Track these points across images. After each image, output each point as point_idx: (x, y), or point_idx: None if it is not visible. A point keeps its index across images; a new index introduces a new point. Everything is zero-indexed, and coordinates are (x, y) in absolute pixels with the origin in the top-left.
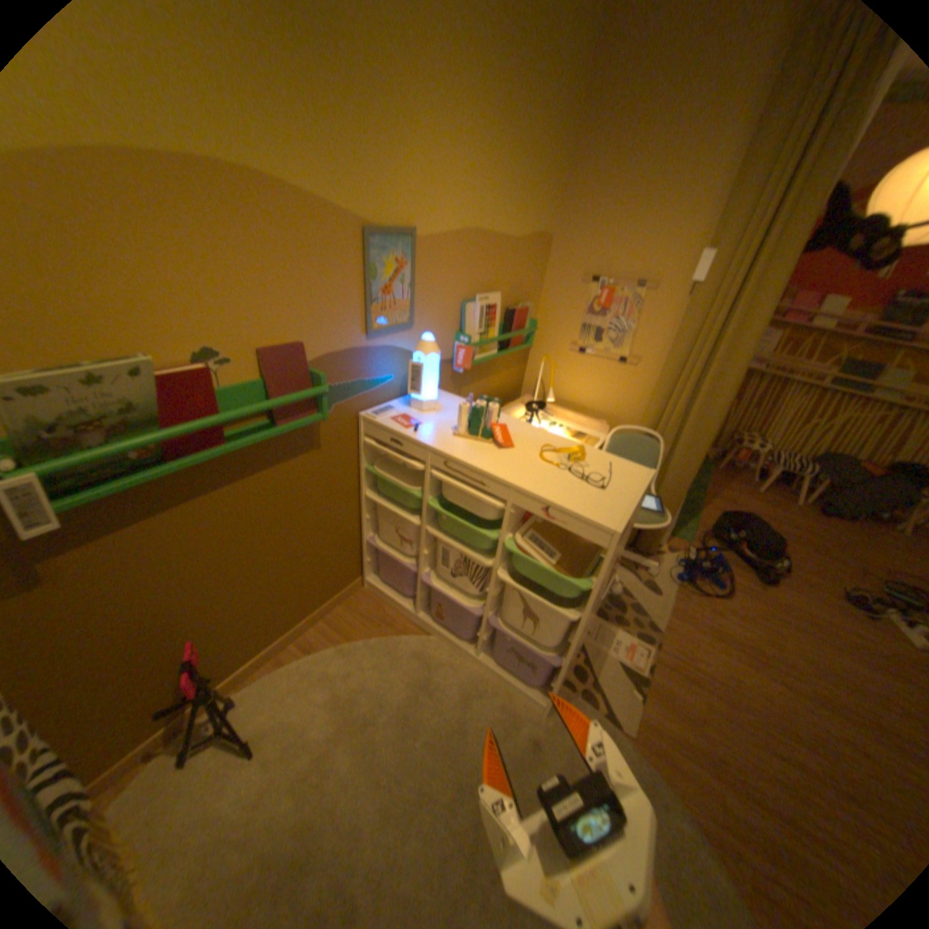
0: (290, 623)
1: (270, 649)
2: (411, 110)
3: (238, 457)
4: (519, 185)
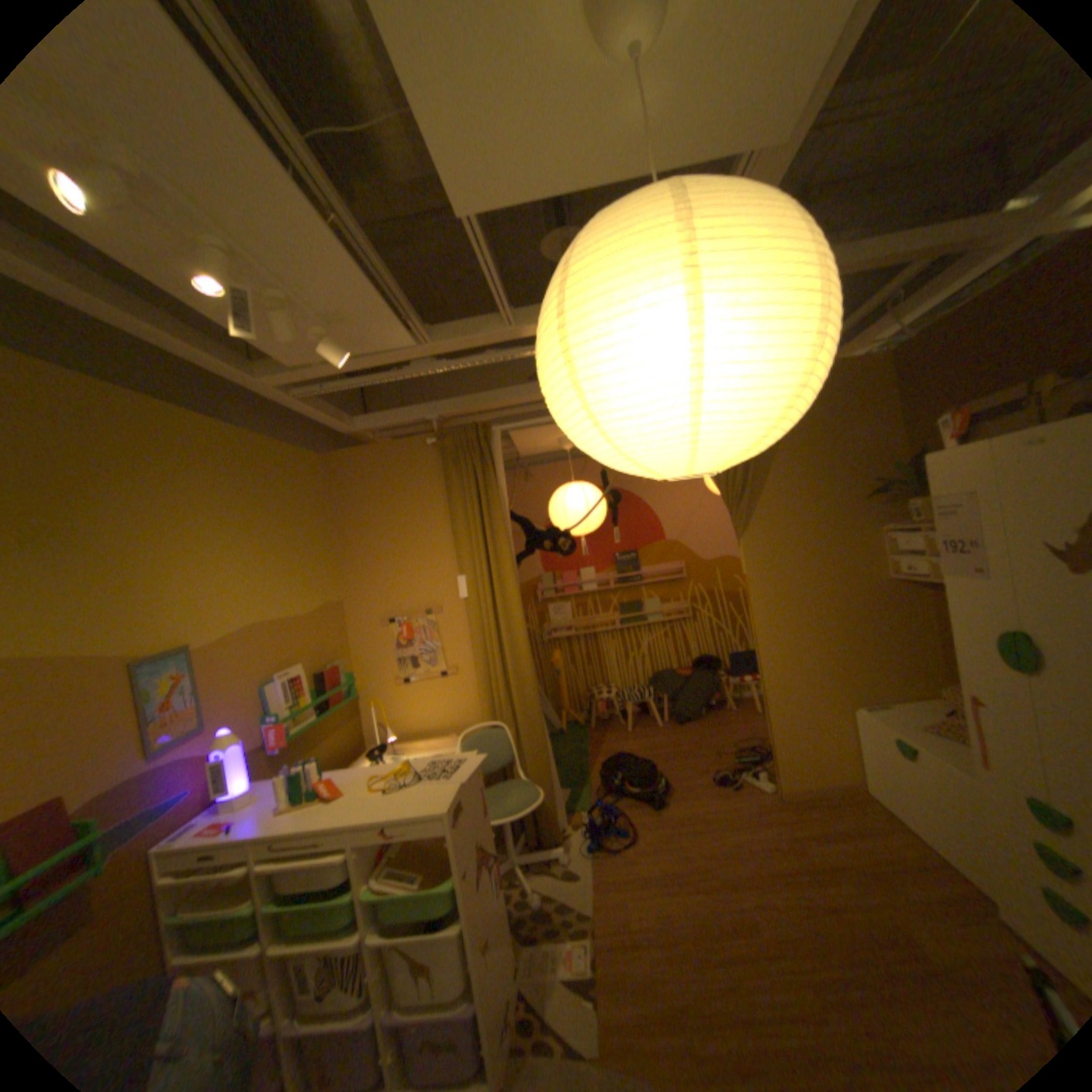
0: None
1: None
2: (166, 566)
3: None
4: (290, 578)
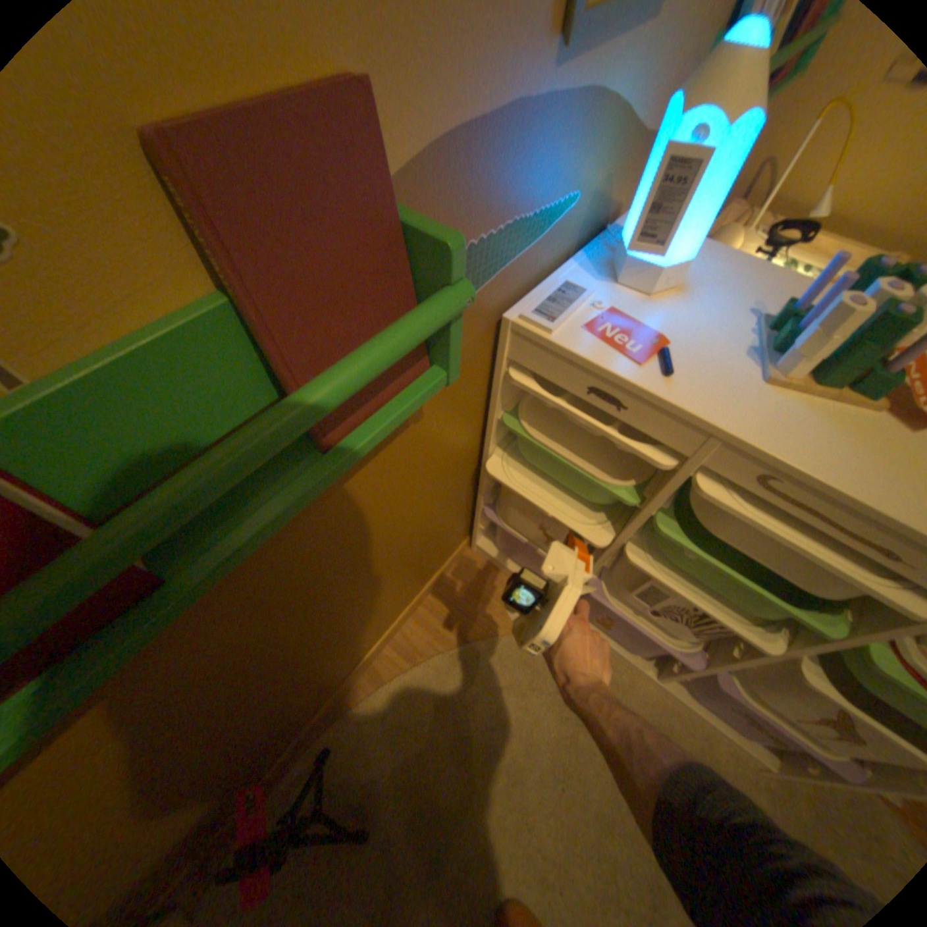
0: (383, 630)
1: (361, 665)
2: None
3: None
4: None
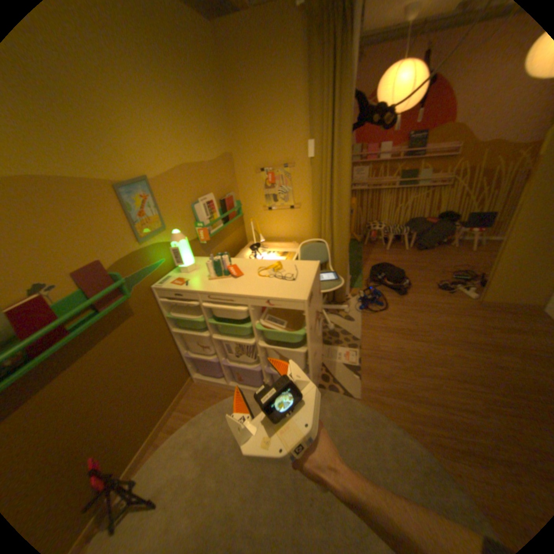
0: (154, 420)
1: (147, 440)
2: (117, 112)
3: (81, 338)
4: (200, 133)
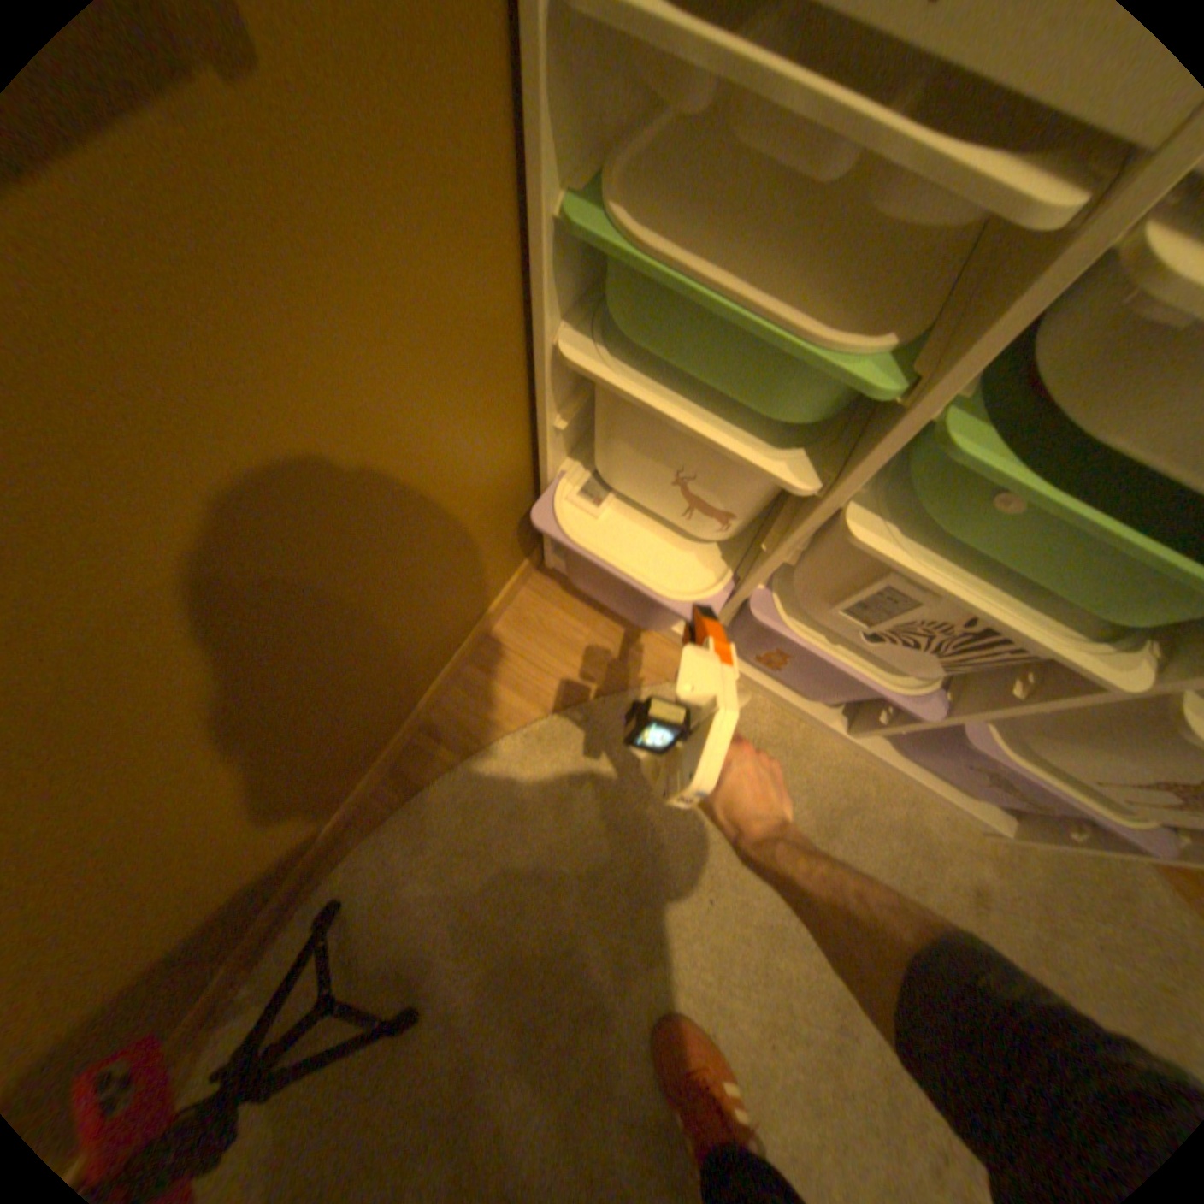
0: (401, 710)
1: (371, 769)
2: None
3: None
4: None
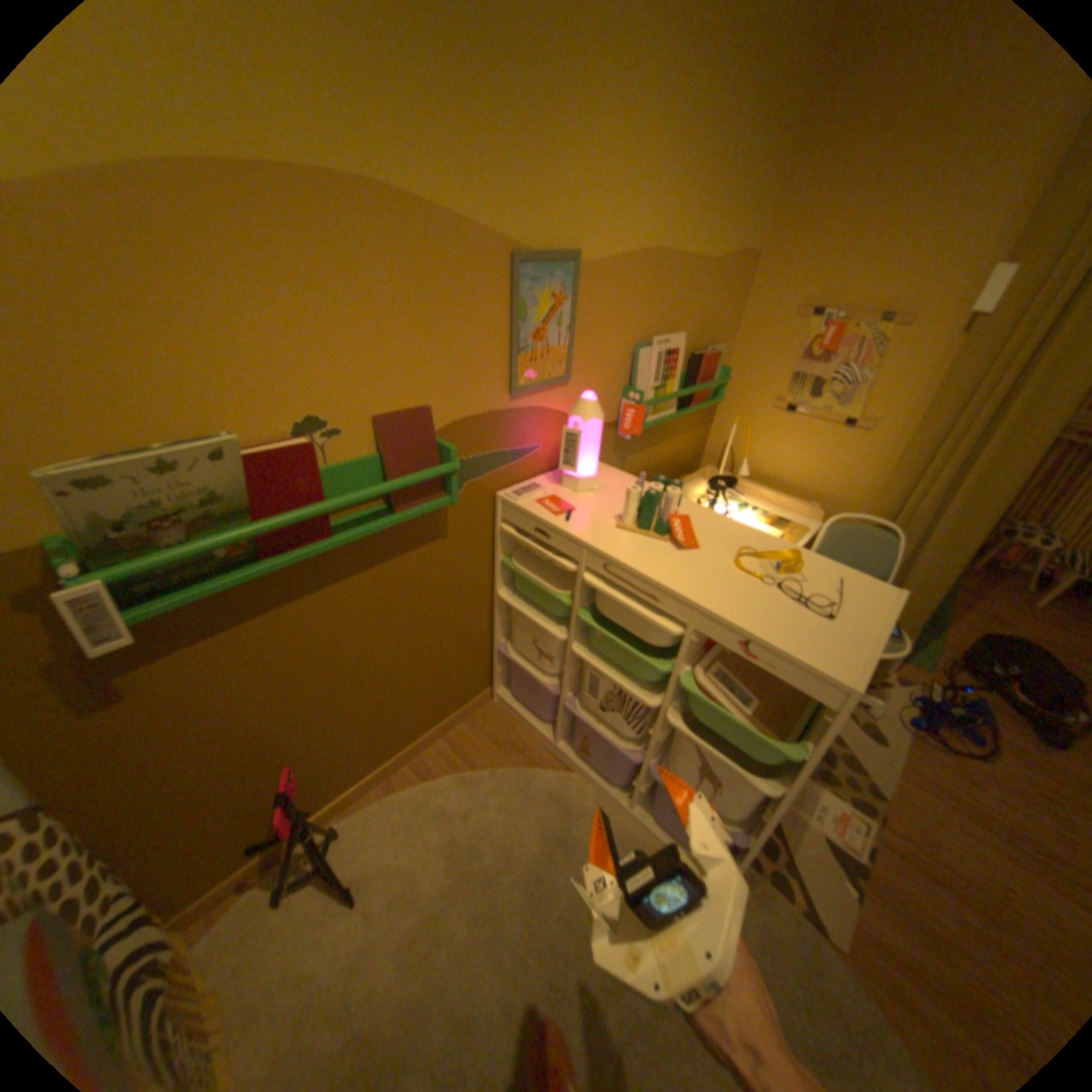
0: (405, 740)
1: (380, 769)
2: (584, 83)
3: (347, 549)
4: (721, 183)
